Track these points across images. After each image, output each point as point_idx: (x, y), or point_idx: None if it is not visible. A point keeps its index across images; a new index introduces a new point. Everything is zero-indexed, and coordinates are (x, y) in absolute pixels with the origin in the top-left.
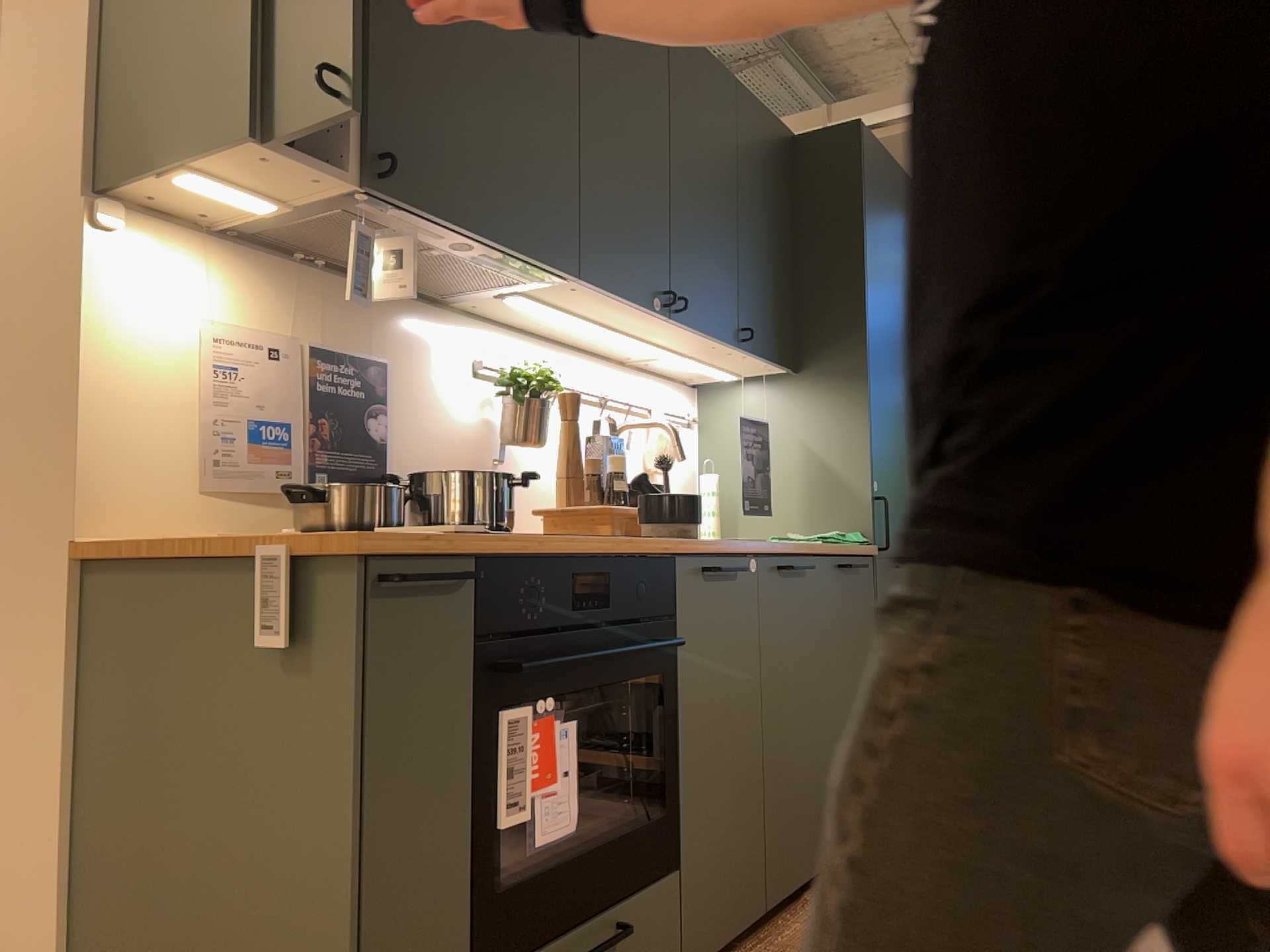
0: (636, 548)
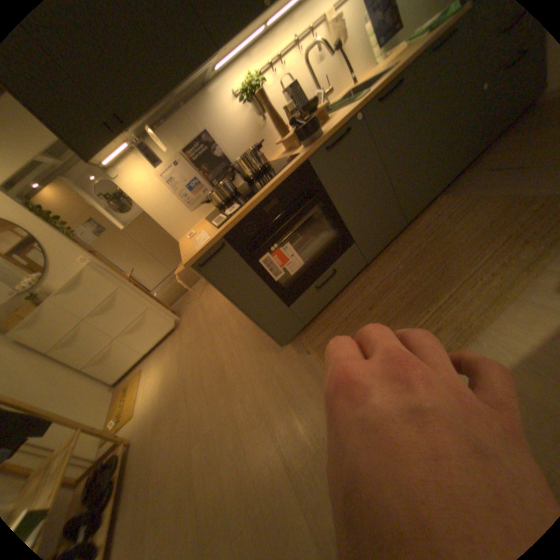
0: (285, 173)
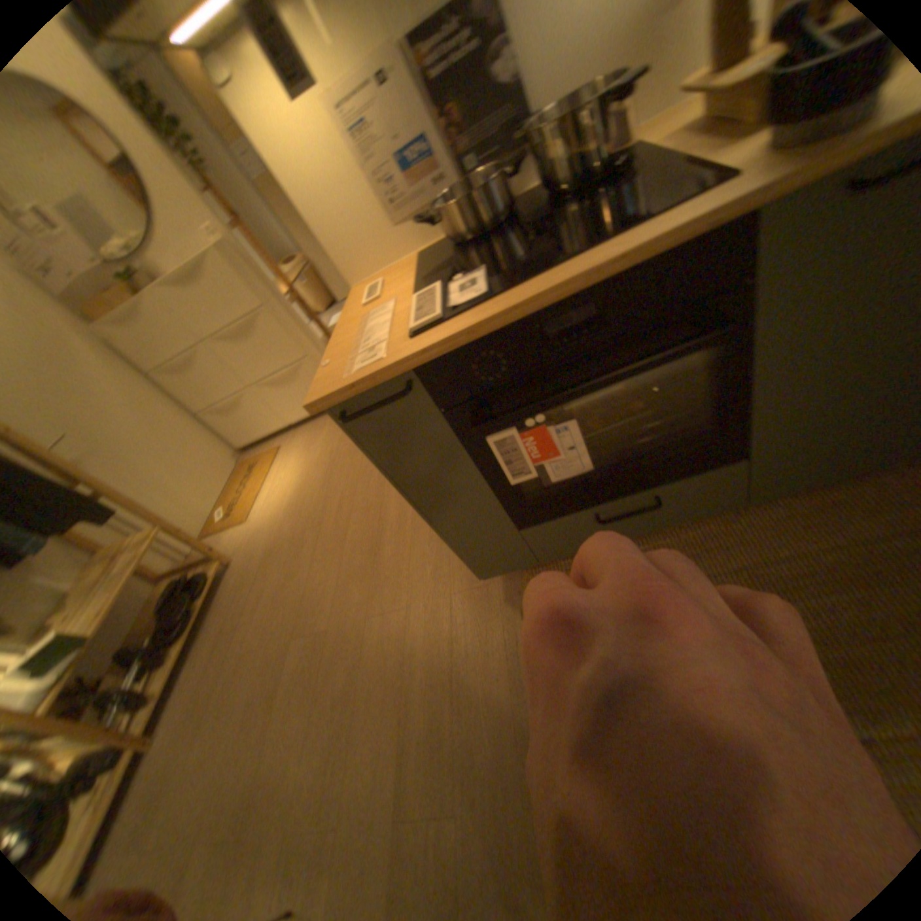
0: (662, 237)
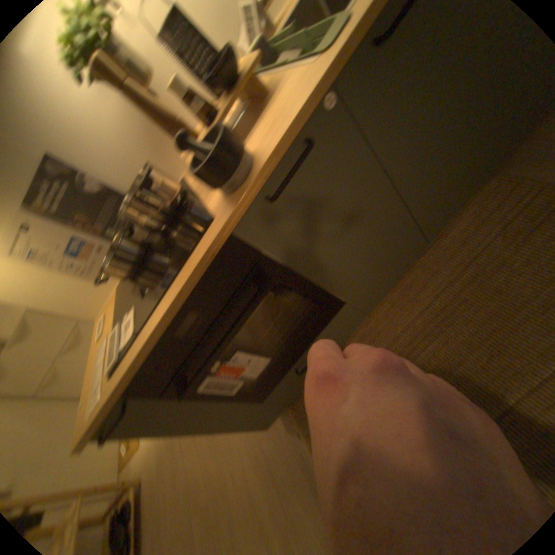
0: (195, 271)
